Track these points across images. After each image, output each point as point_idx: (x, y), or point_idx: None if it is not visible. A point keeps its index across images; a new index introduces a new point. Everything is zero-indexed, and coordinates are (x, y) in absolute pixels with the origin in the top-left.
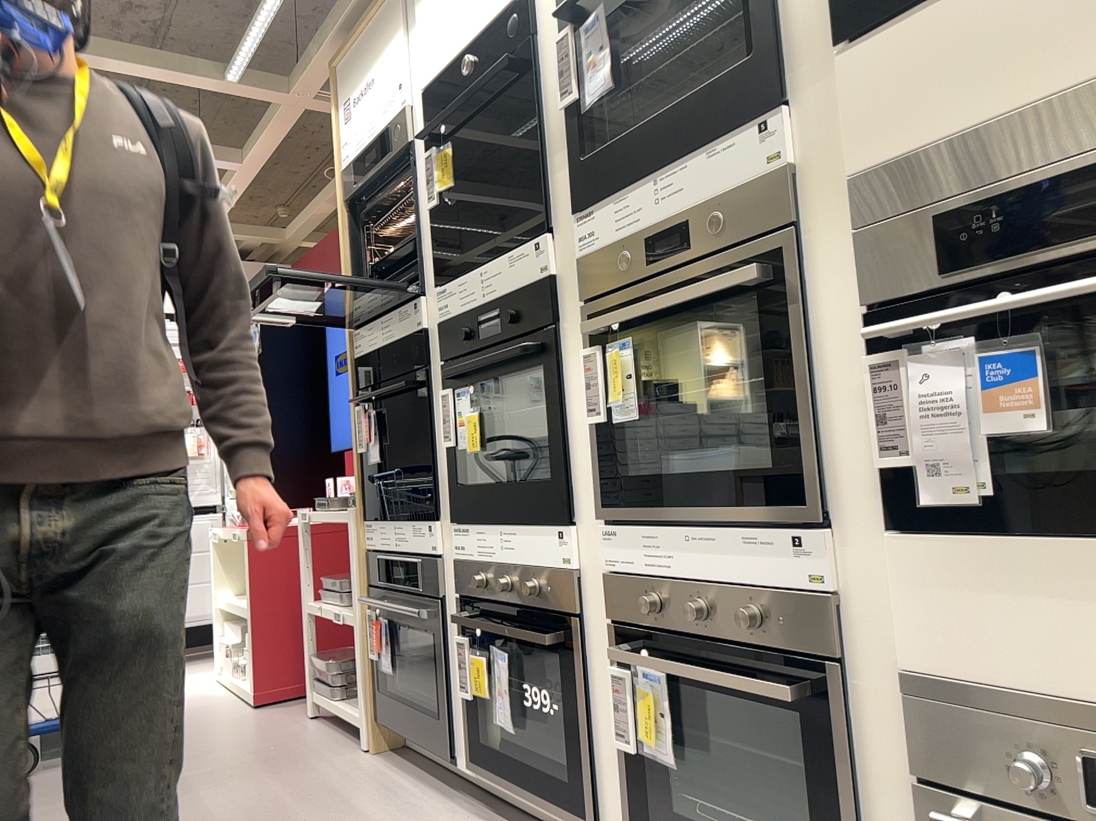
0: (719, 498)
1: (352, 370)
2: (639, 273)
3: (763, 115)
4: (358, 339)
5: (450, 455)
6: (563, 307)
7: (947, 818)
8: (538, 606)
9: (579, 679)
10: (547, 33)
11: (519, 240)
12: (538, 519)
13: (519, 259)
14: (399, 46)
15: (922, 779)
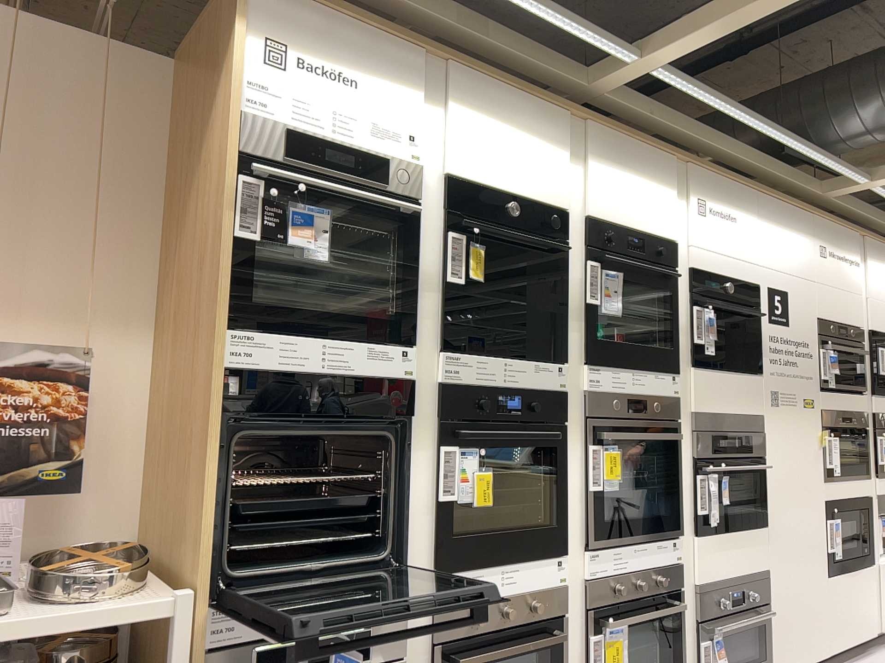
0: (649, 529)
1: (223, 383)
2: (622, 415)
3: (674, 374)
4: (249, 347)
5: (443, 508)
6: (568, 414)
7: (704, 630)
8: (536, 618)
9: (565, 656)
10: (575, 247)
11: (537, 356)
12: (543, 554)
13: (546, 371)
14: (418, 102)
15: (701, 619)
